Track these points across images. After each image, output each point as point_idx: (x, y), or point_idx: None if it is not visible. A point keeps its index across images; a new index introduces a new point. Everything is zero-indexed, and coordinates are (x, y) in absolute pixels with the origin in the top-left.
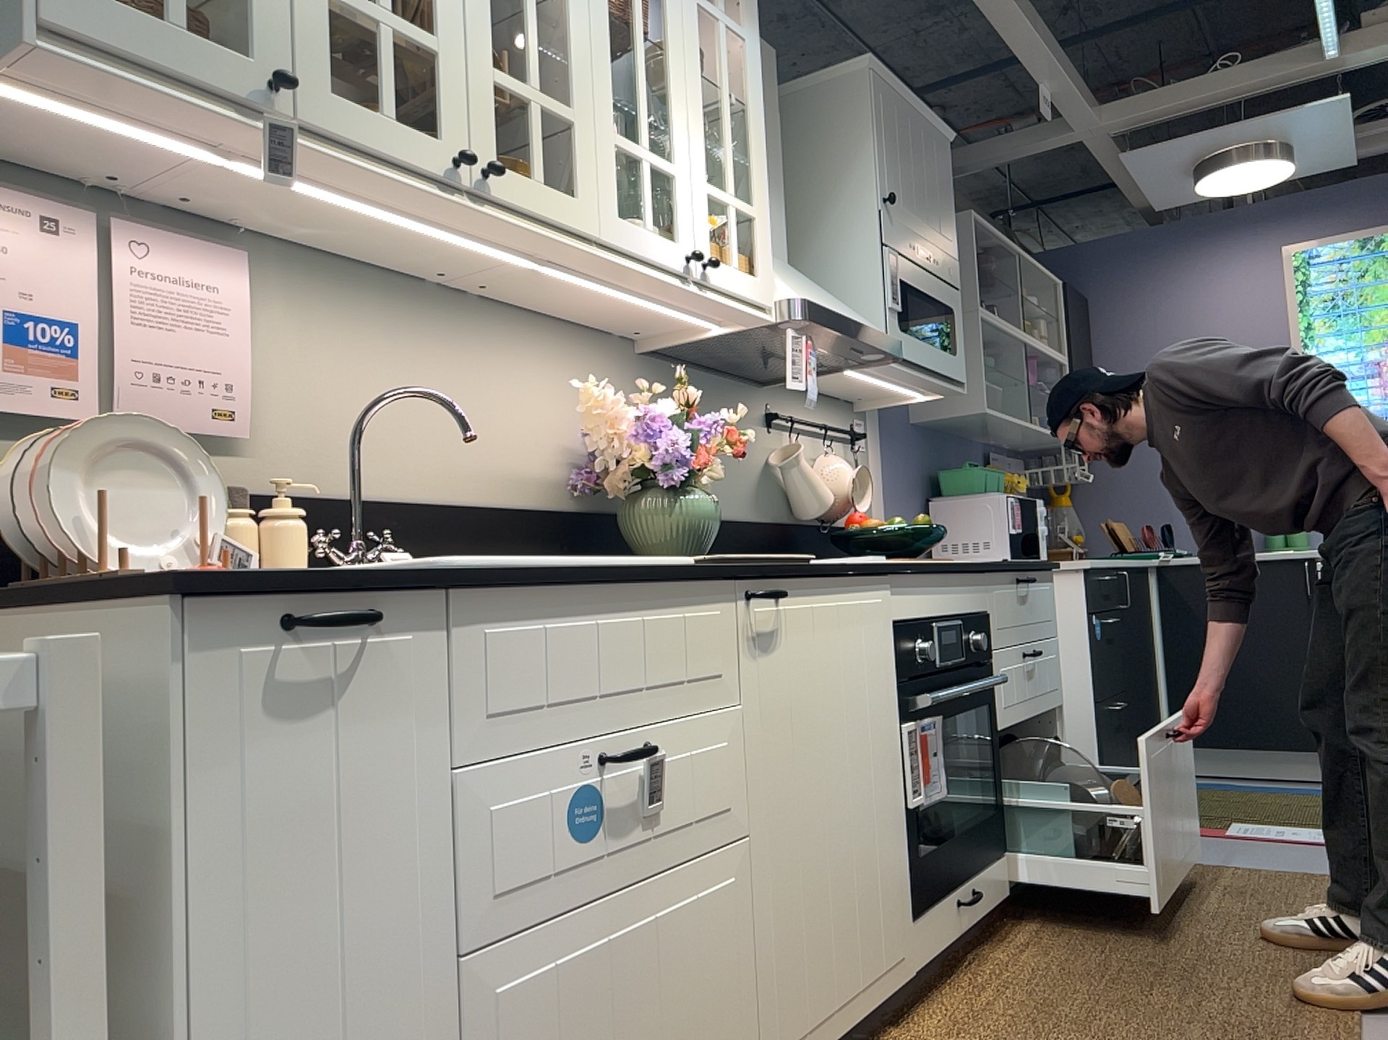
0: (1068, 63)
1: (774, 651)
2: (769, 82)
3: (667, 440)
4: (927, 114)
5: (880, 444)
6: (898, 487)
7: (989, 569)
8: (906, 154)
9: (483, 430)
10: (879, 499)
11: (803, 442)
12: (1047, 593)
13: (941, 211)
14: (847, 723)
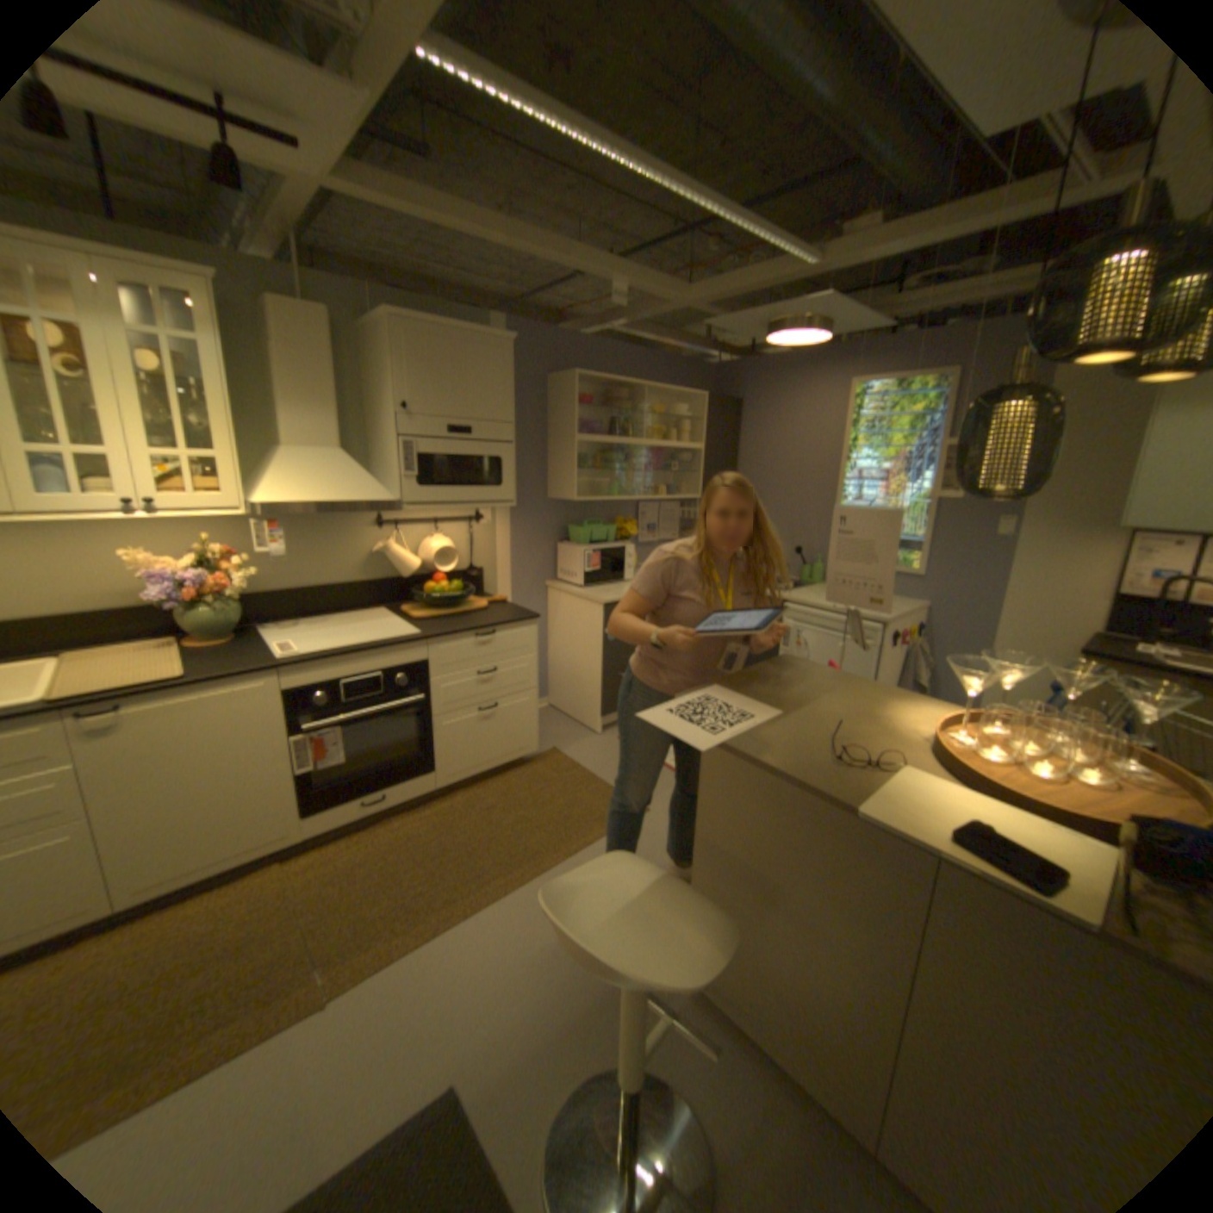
0: (631, 264)
1: (116, 734)
2: (316, 330)
3: (181, 582)
4: (473, 328)
5: (506, 517)
6: (526, 540)
7: (423, 641)
8: (438, 366)
9: (86, 574)
10: (502, 549)
11: (417, 530)
12: (521, 634)
13: (487, 394)
14: (214, 750)
